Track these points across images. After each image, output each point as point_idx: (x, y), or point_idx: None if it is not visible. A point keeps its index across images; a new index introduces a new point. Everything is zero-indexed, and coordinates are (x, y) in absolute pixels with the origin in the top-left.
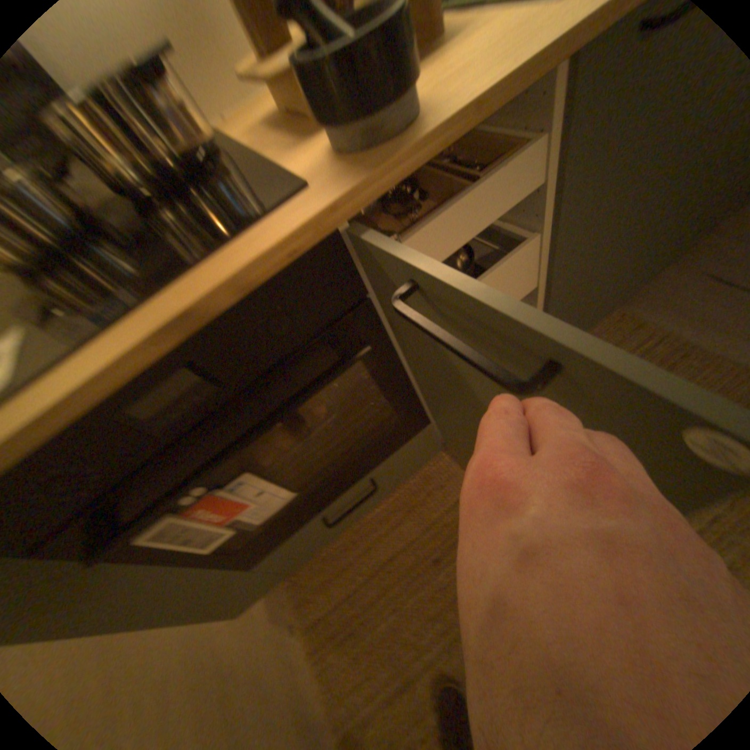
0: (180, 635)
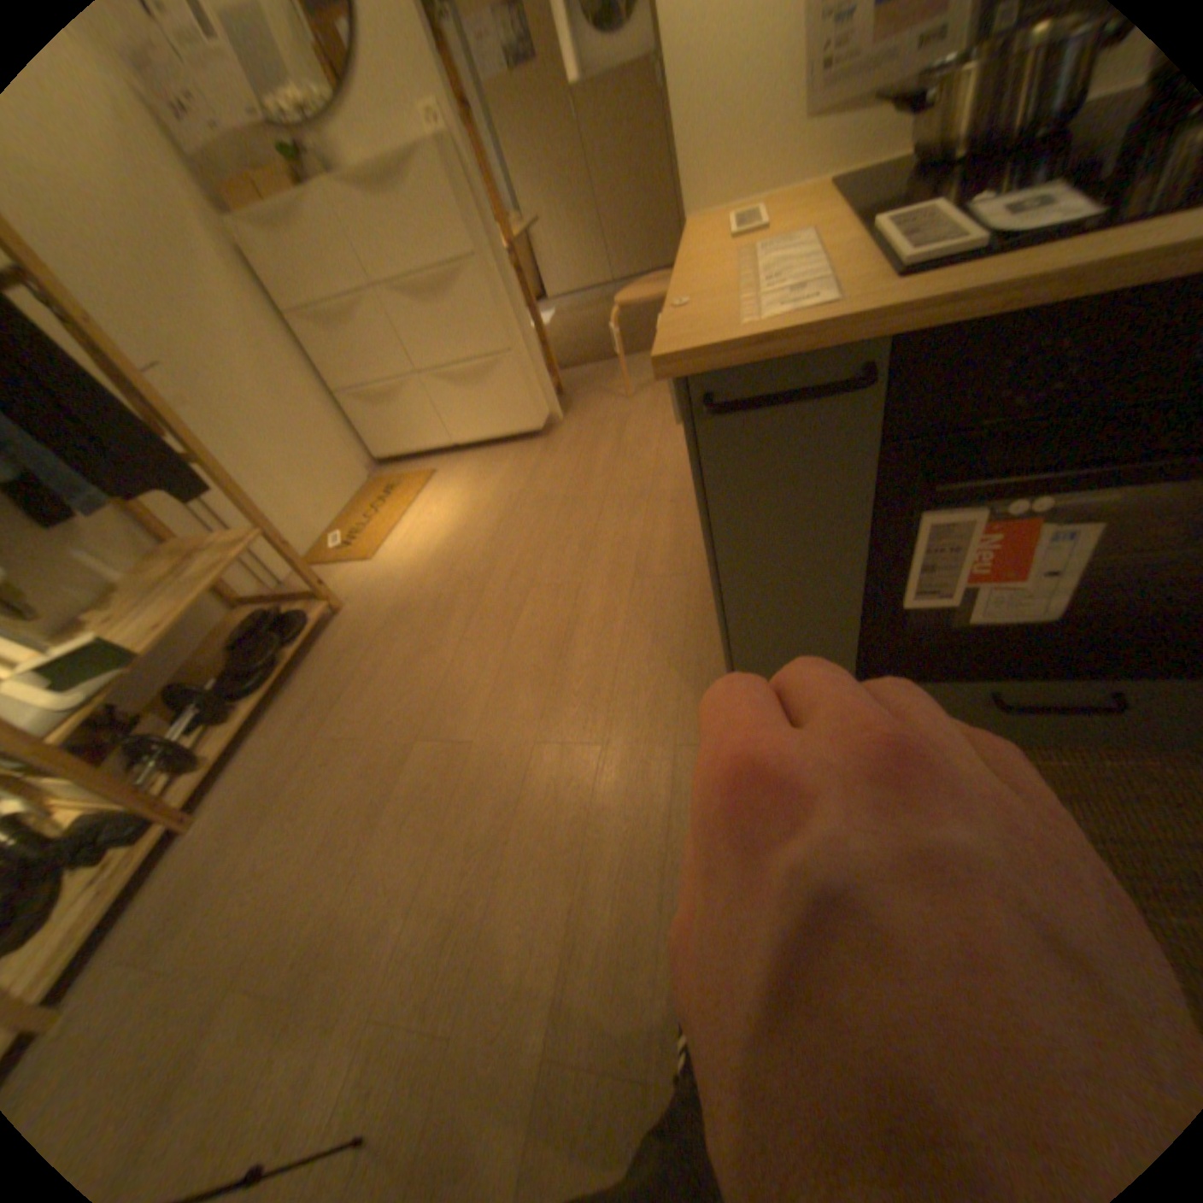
0: (634, 716)
